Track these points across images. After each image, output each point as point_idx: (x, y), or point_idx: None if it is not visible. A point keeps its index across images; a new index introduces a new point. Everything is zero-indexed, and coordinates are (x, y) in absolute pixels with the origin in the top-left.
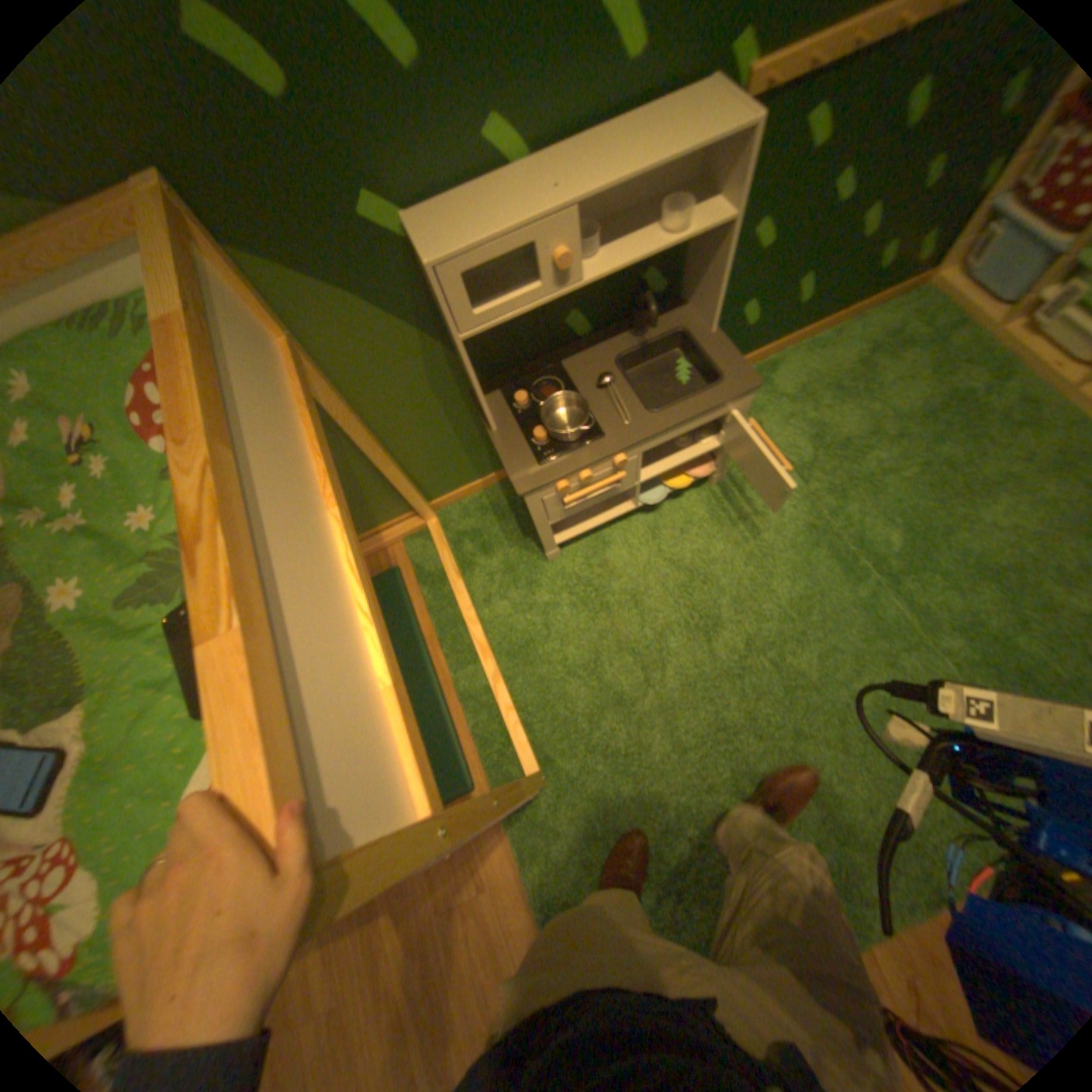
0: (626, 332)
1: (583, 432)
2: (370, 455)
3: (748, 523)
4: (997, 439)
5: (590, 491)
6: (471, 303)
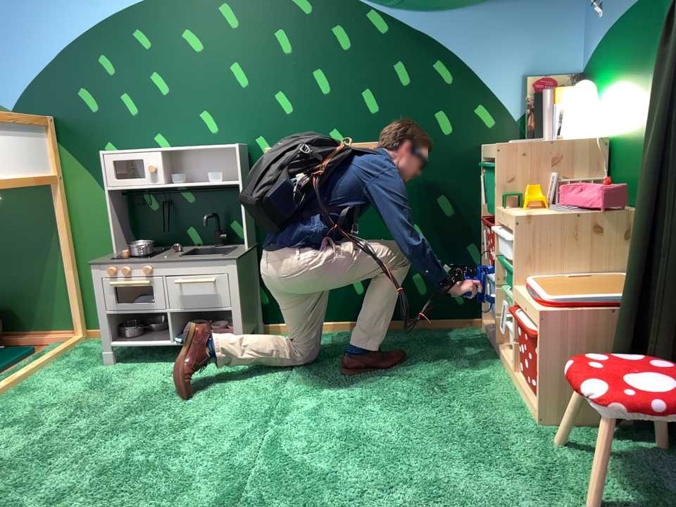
0: (212, 245)
1: (140, 254)
2: (63, 257)
3: (232, 381)
4: (443, 389)
5: (127, 286)
6: (113, 174)
